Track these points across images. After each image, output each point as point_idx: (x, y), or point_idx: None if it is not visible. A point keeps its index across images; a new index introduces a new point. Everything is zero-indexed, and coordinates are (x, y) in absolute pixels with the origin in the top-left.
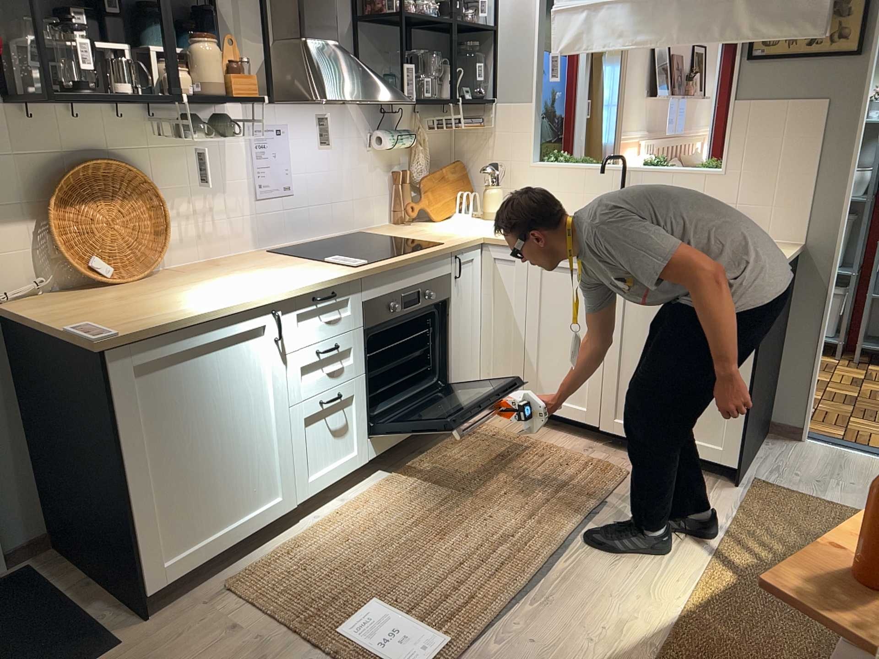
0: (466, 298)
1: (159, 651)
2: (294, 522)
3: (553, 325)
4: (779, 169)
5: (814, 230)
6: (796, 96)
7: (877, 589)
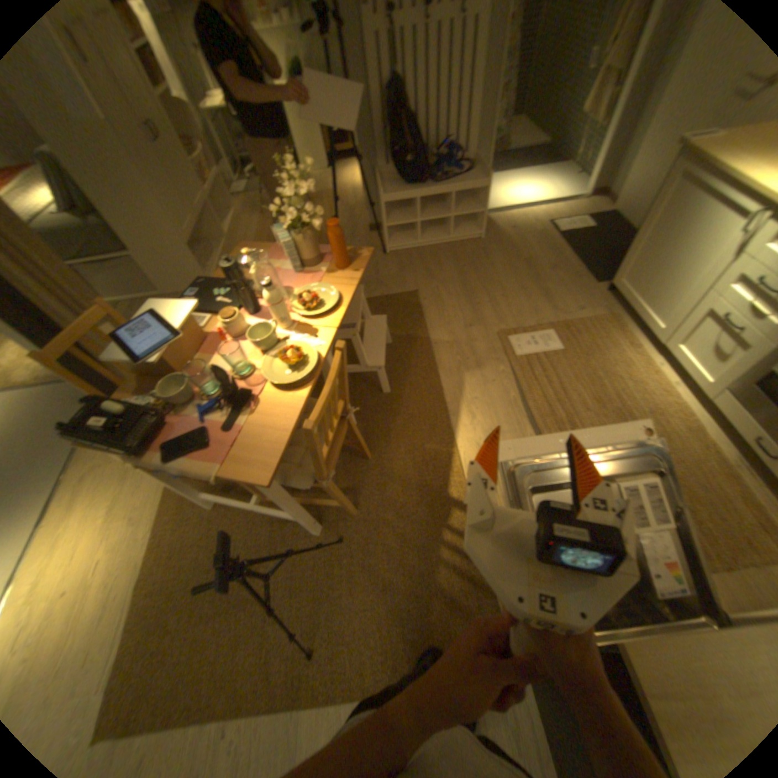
0: None
1: (584, 290)
2: (662, 354)
3: None
4: None
5: None
6: None
7: (344, 263)
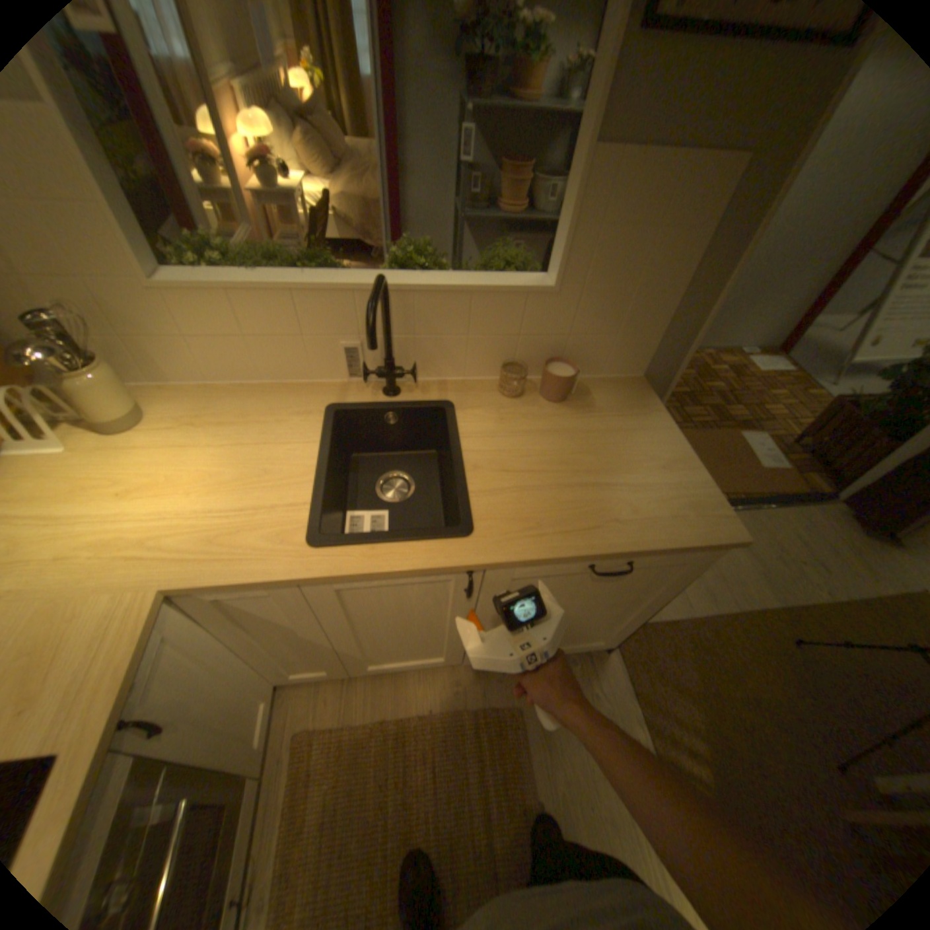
0: (186, 693)
1: None
2: None
3: (373, 626)
4: (637, 282)
5: (656, 359)
6: (700, 142)
7: None
